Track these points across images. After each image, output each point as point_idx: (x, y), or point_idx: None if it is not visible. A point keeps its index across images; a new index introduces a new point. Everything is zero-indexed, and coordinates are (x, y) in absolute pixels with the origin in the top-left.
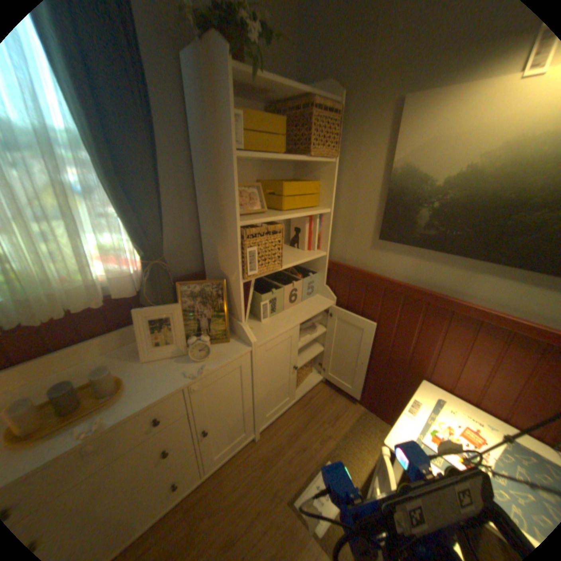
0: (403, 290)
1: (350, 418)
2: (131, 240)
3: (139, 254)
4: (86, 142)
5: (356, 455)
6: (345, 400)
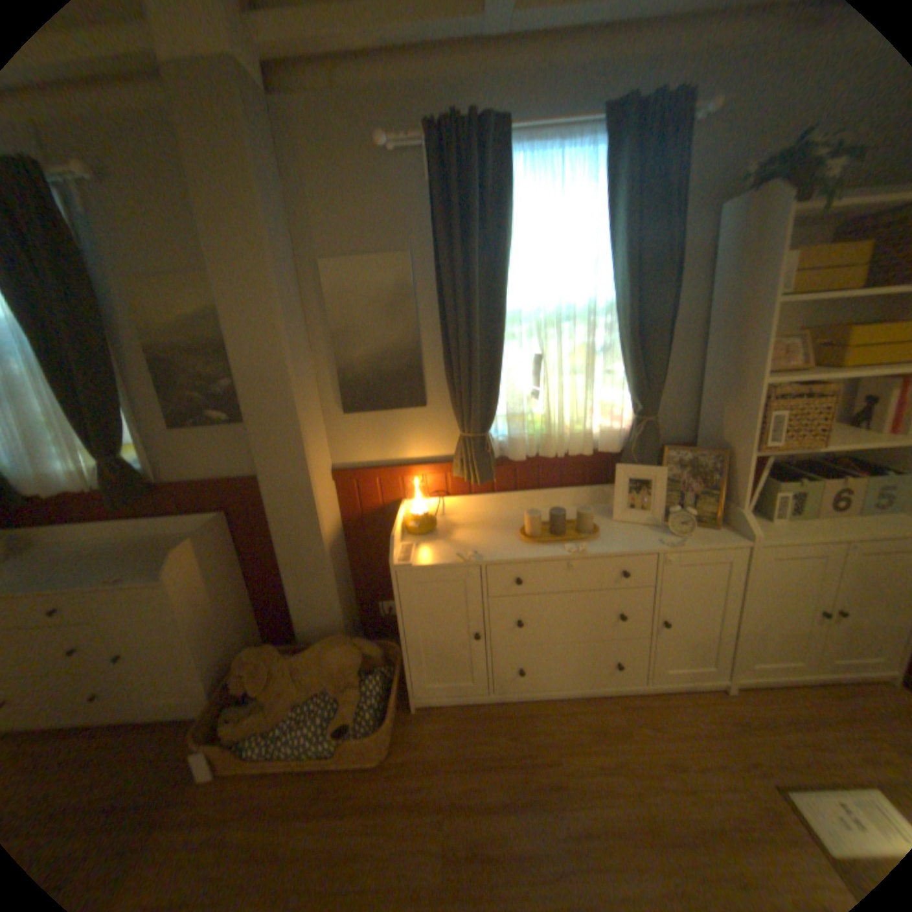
0: None
1: None
2: (632, 395)
3: (633, 410)
4: (621, 309)
5: None
6: None
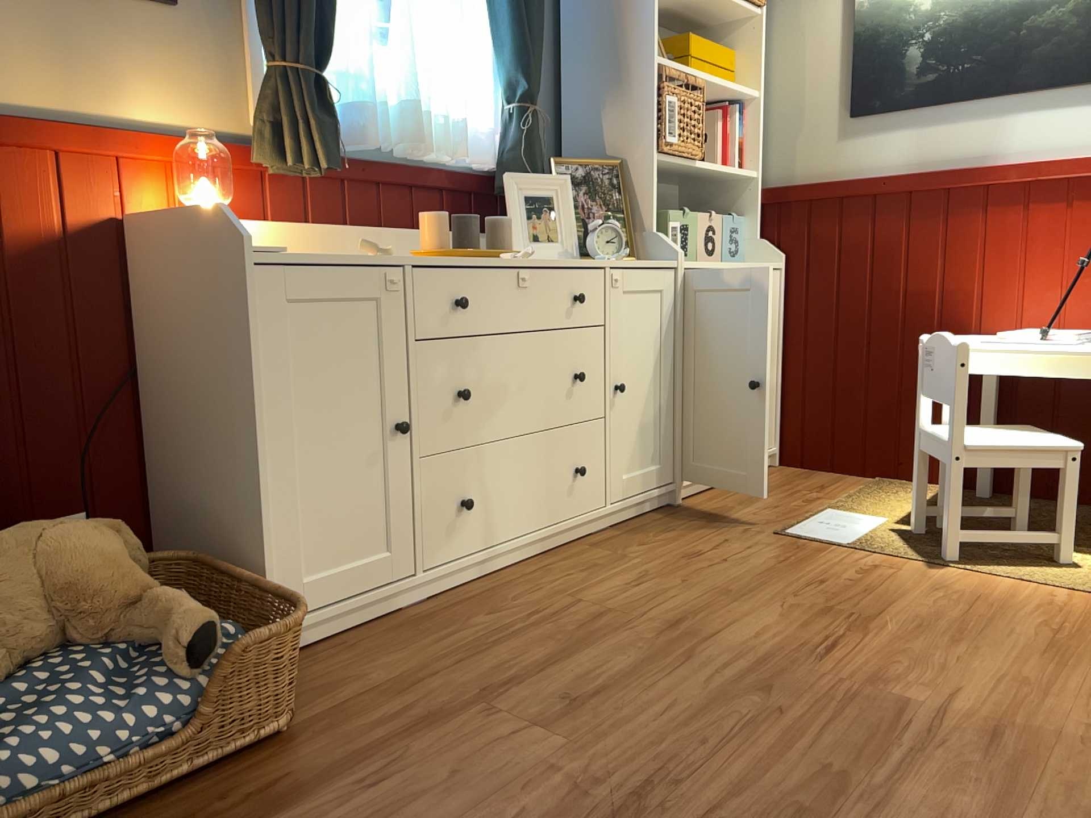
0: (902, 184)
1: (848, 485)
2: (509, 72)
3: (507, 101)
4: None
5: (876, 503)
6: (829, 475)
